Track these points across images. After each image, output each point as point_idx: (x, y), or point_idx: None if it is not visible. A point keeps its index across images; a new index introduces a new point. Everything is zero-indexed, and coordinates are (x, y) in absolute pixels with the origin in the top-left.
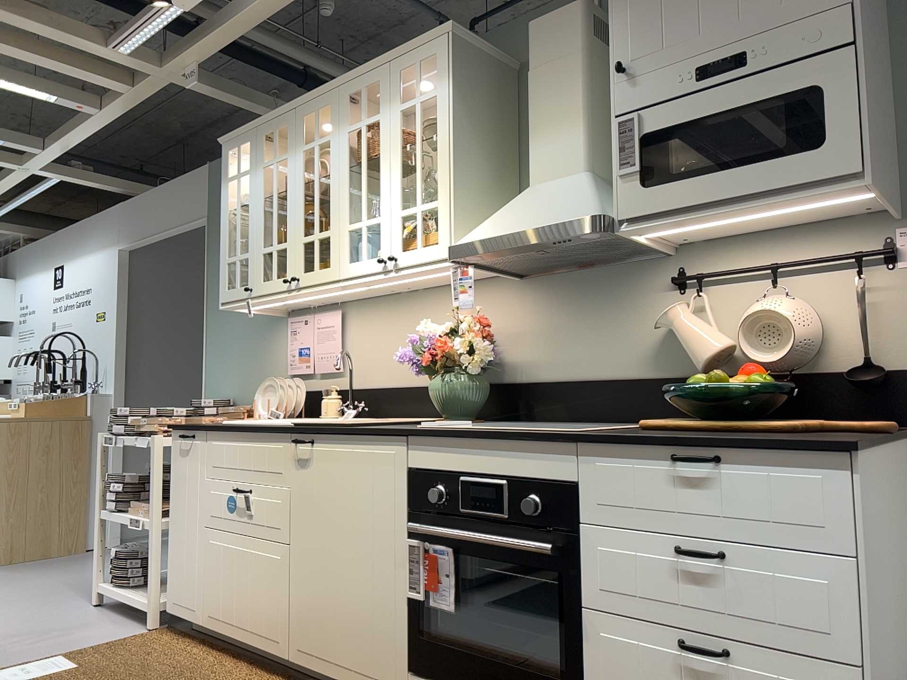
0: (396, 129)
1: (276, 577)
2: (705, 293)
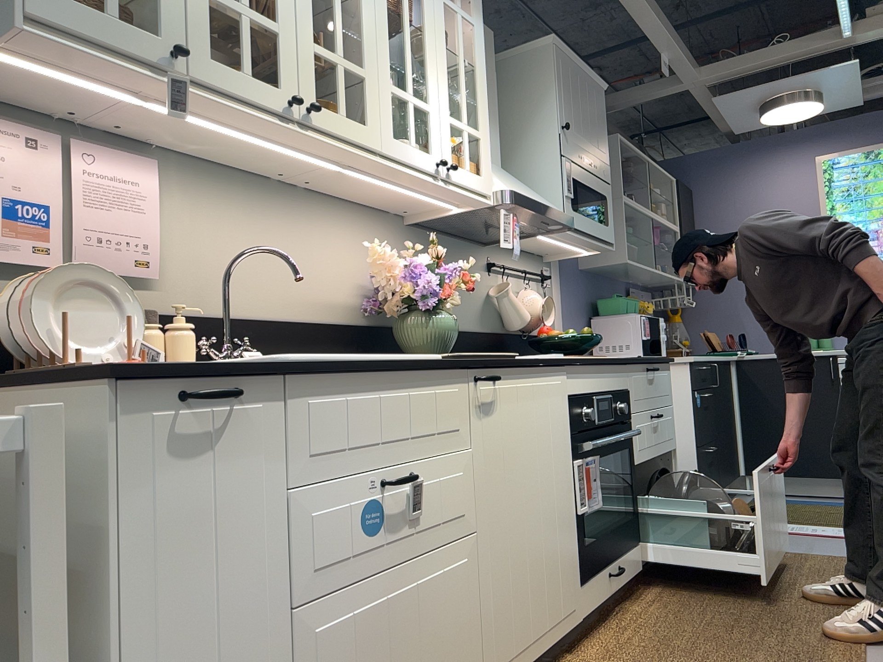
0: (441, 18)
1: (463, 592)
2: (504, 278)
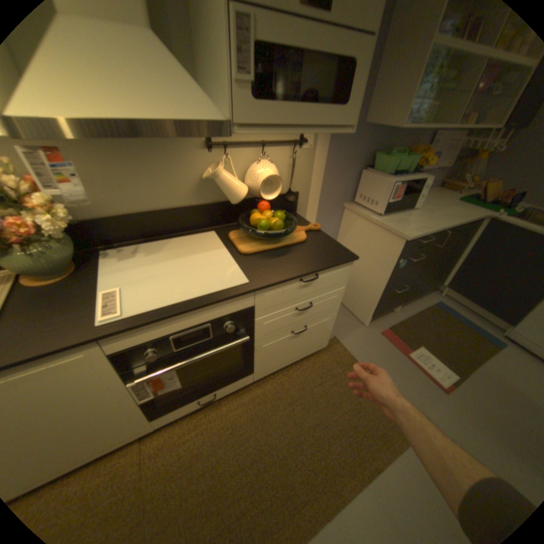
0: None
1: None
2: (227, 154)
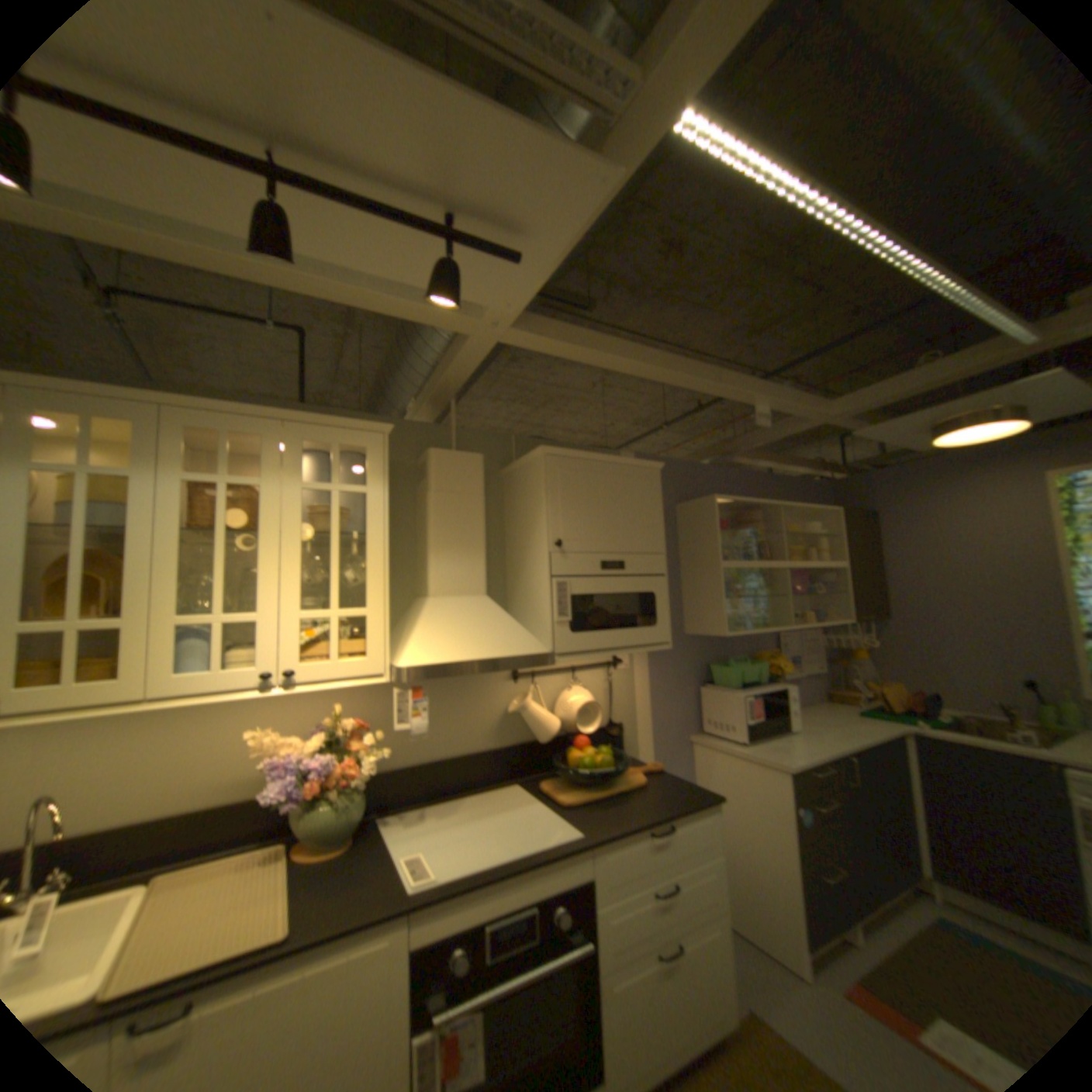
0: (296, 509)
1: None
2: (535, 685)
